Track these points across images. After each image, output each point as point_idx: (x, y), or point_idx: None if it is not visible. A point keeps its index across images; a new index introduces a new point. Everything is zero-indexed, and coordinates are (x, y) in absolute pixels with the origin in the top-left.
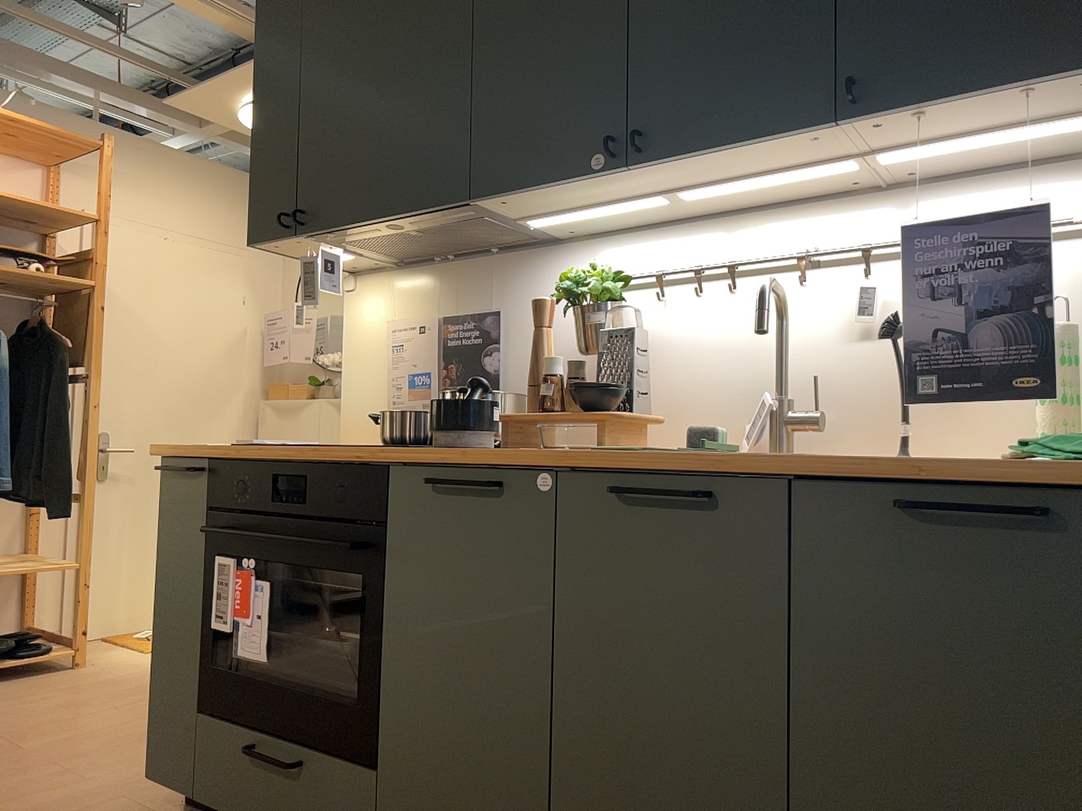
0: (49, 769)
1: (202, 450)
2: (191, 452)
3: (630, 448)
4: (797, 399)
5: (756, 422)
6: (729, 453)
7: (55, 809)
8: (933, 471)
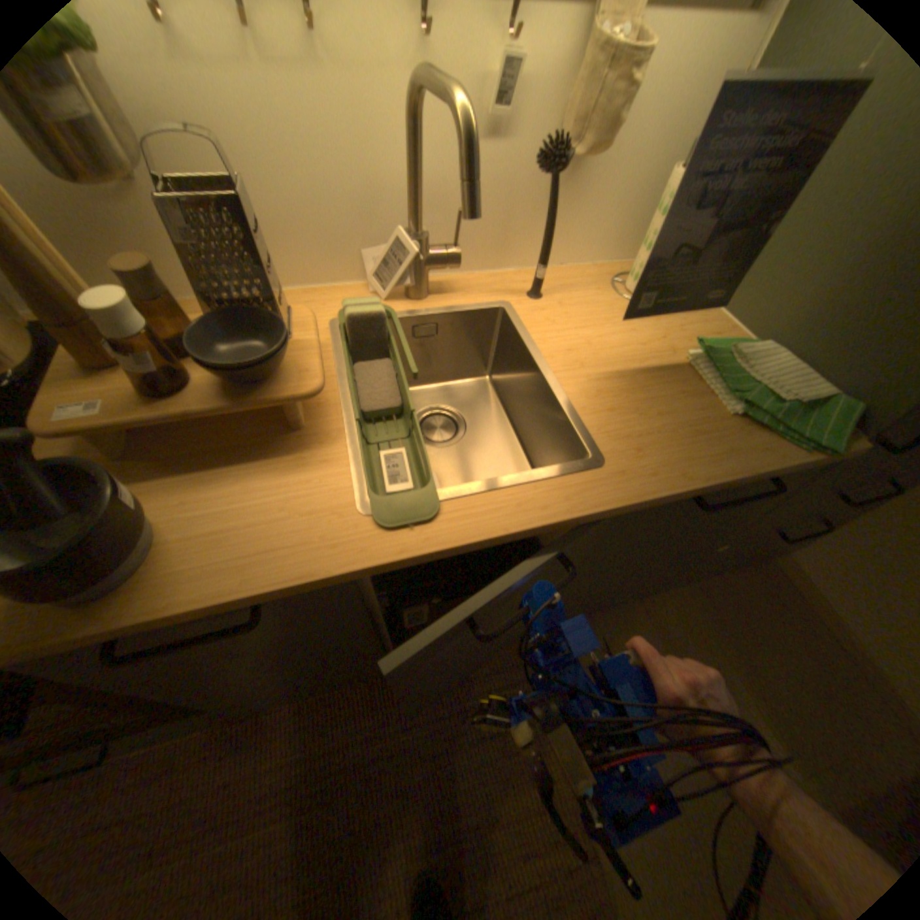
0: None
1: None
2: None
3: (432, 510)
4: (427, 227)
5: (387, 262)
6: (550, 486)
7: None
8: (735, 484)
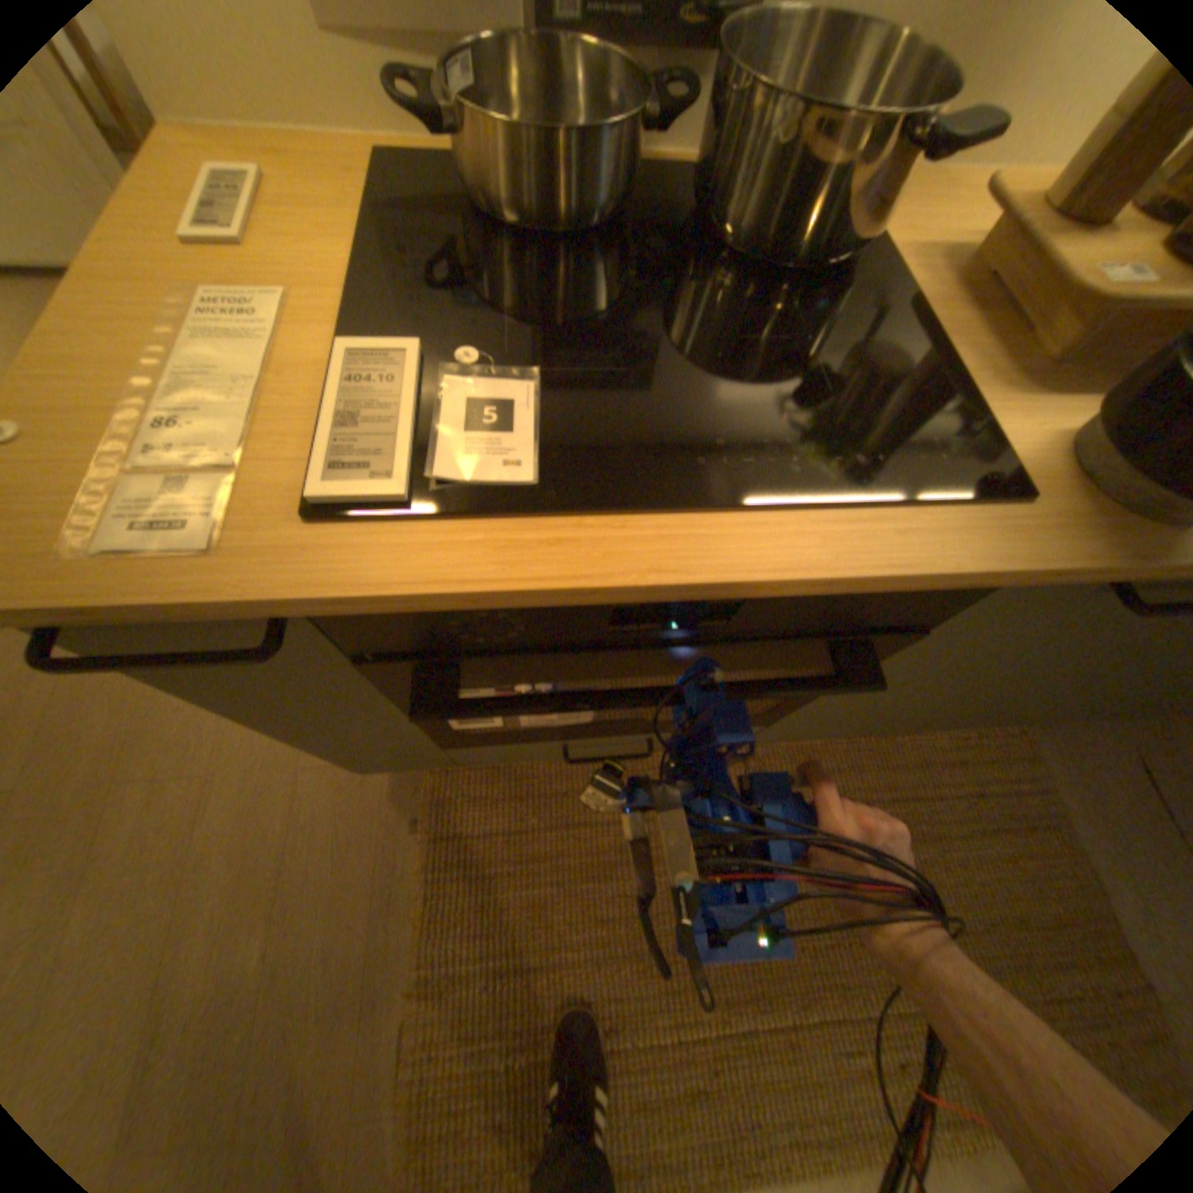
0: (125, 795)
1: (264, 611)
2: (189, 612)
3: None
4: None
5: None
6: None
7: (255, 841)
8: None
